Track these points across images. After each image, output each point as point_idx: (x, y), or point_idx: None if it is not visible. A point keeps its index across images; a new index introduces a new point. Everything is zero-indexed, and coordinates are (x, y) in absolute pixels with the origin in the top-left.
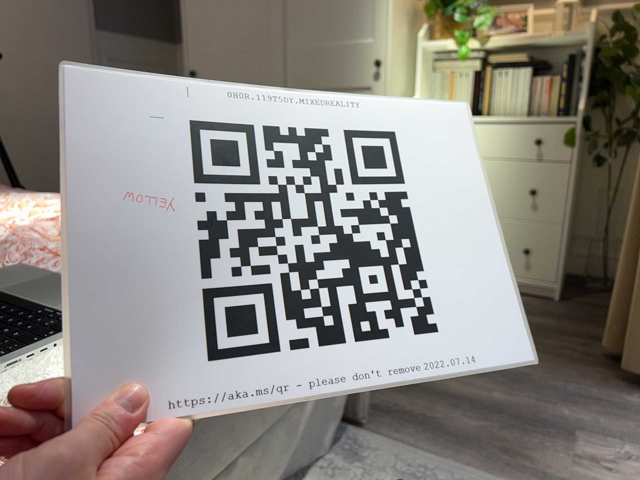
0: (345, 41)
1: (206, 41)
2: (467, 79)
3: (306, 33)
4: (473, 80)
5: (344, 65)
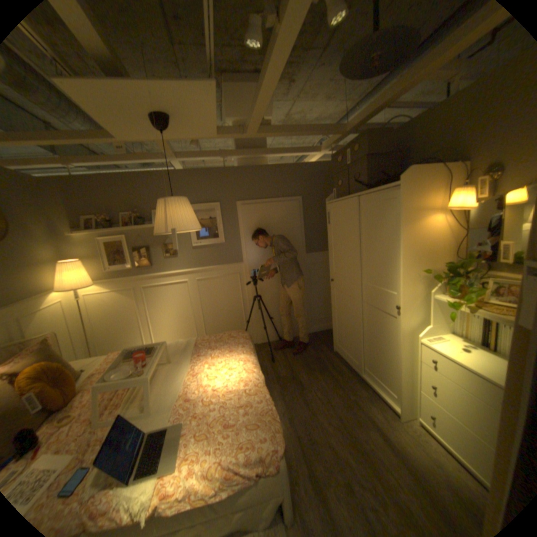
0: (385, 289)
1: (336, 268)
2: (478, 320)
3: (369, 278)
4: (480, 324)
5: (385, 300)
